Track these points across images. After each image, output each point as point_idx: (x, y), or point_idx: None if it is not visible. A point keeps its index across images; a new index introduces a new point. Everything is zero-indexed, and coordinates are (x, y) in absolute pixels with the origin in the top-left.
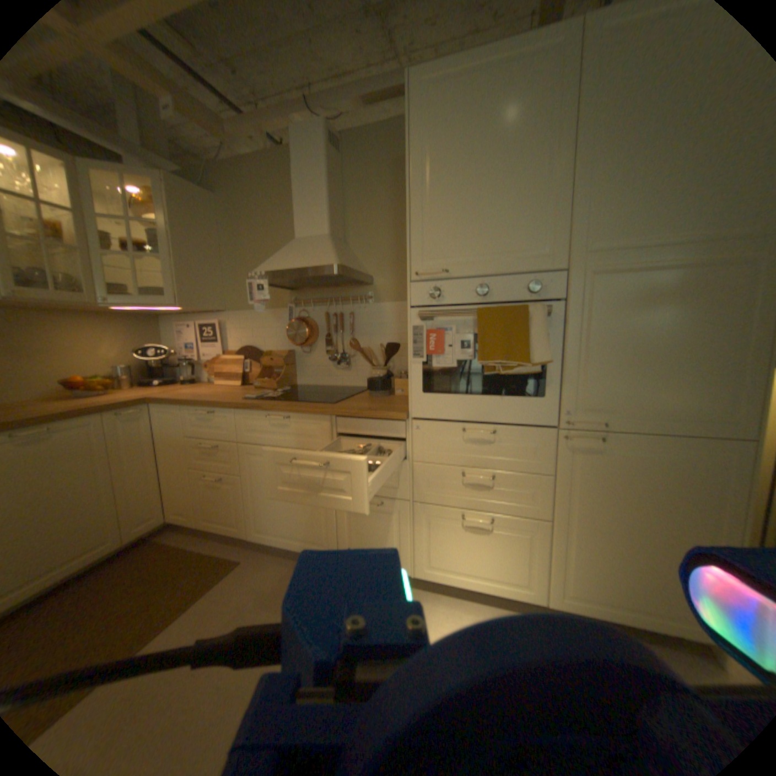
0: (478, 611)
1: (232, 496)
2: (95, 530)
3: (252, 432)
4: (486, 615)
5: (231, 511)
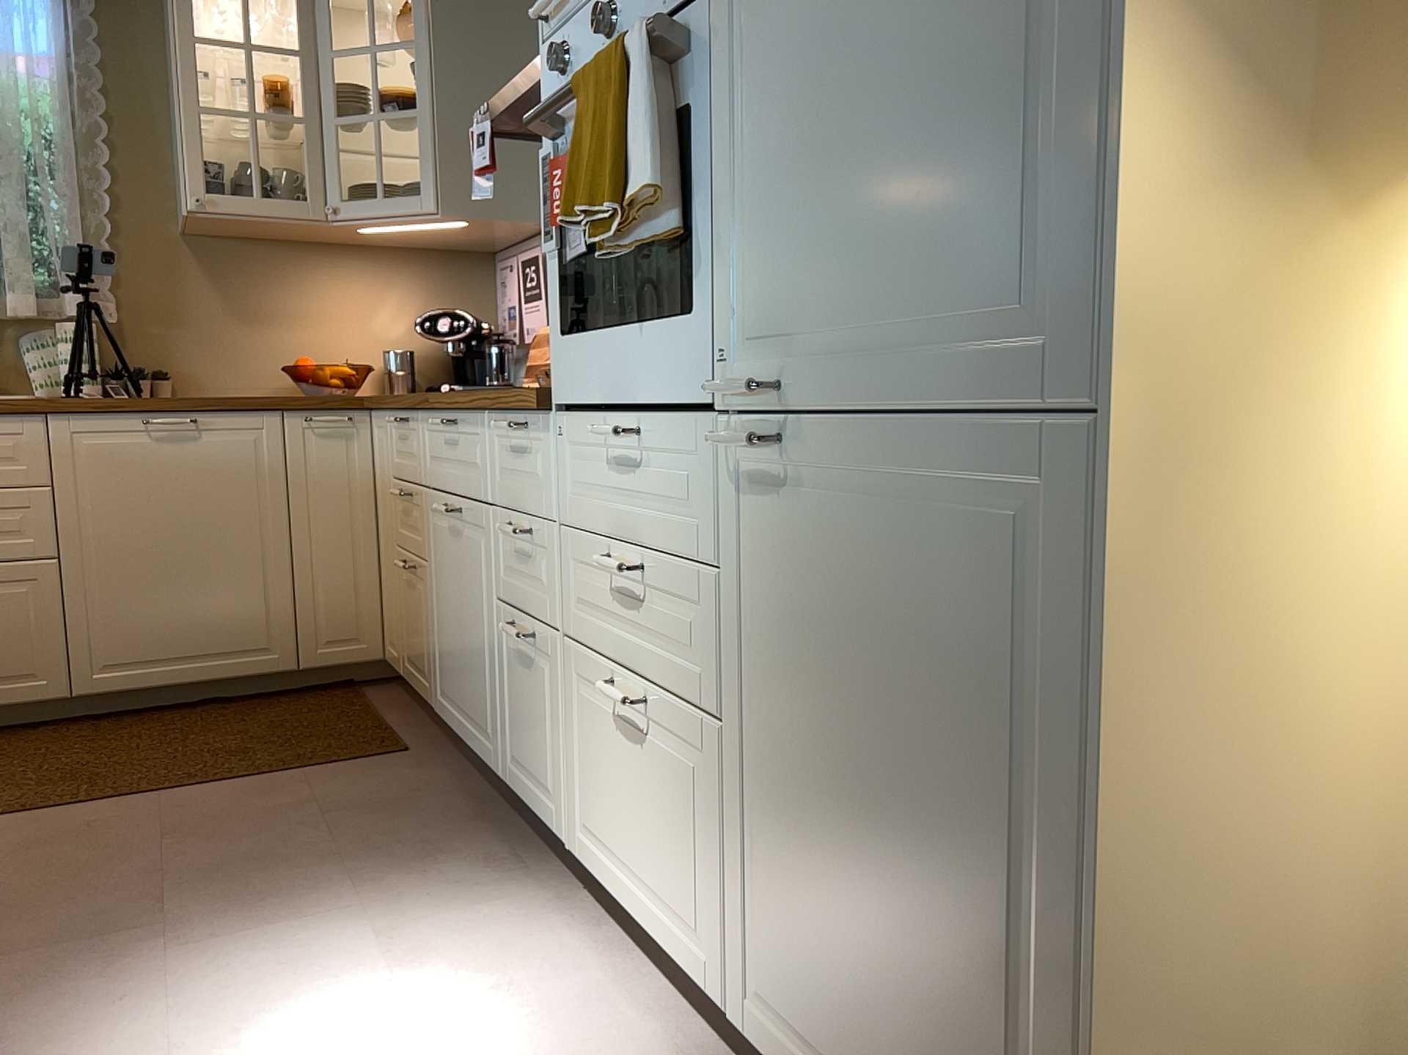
0: (646, 994)
1: (423, 605)
2: (256, 617)
3: (434, 460)
4: (647, 1007)
5: (424, 640)
